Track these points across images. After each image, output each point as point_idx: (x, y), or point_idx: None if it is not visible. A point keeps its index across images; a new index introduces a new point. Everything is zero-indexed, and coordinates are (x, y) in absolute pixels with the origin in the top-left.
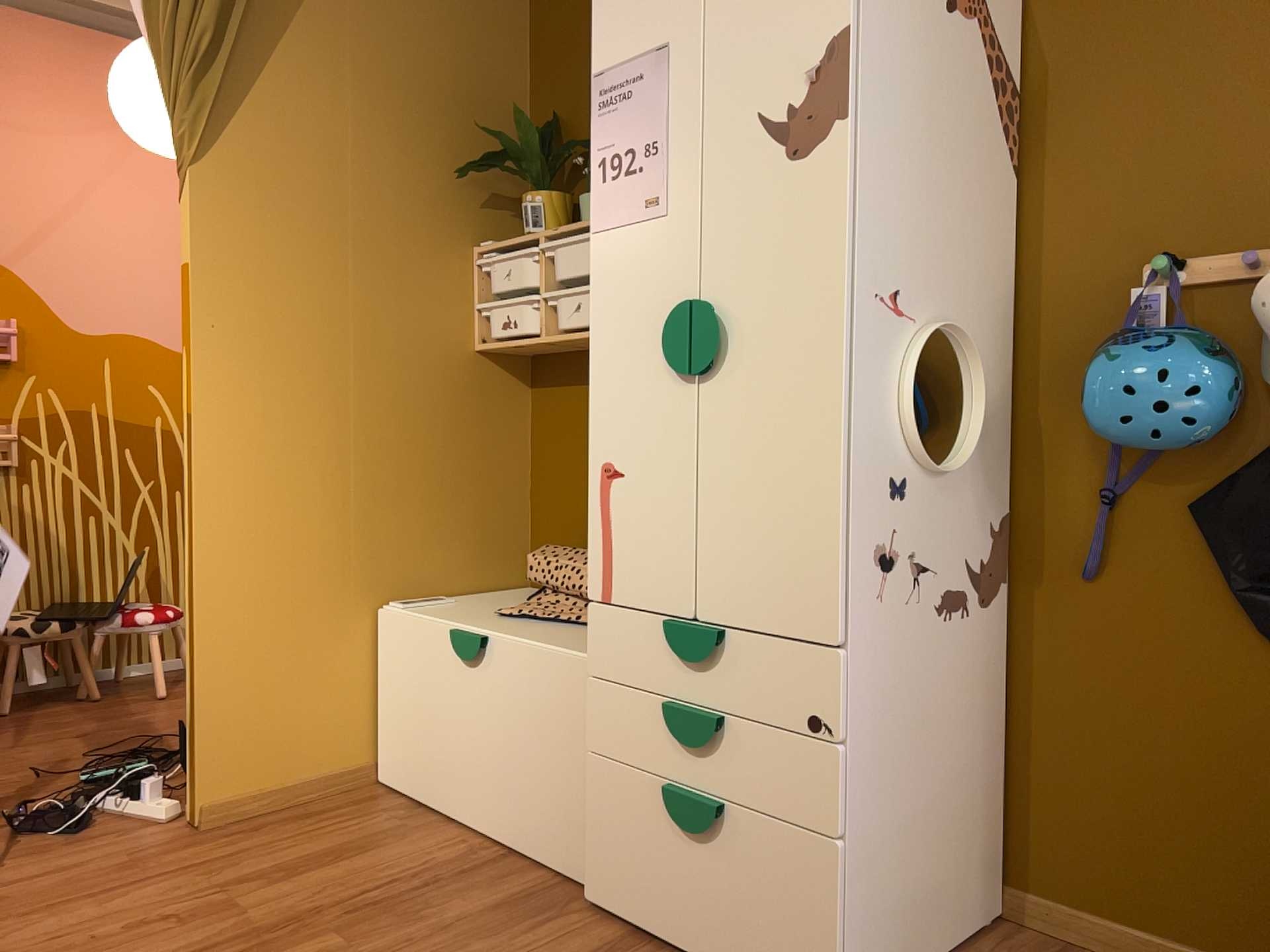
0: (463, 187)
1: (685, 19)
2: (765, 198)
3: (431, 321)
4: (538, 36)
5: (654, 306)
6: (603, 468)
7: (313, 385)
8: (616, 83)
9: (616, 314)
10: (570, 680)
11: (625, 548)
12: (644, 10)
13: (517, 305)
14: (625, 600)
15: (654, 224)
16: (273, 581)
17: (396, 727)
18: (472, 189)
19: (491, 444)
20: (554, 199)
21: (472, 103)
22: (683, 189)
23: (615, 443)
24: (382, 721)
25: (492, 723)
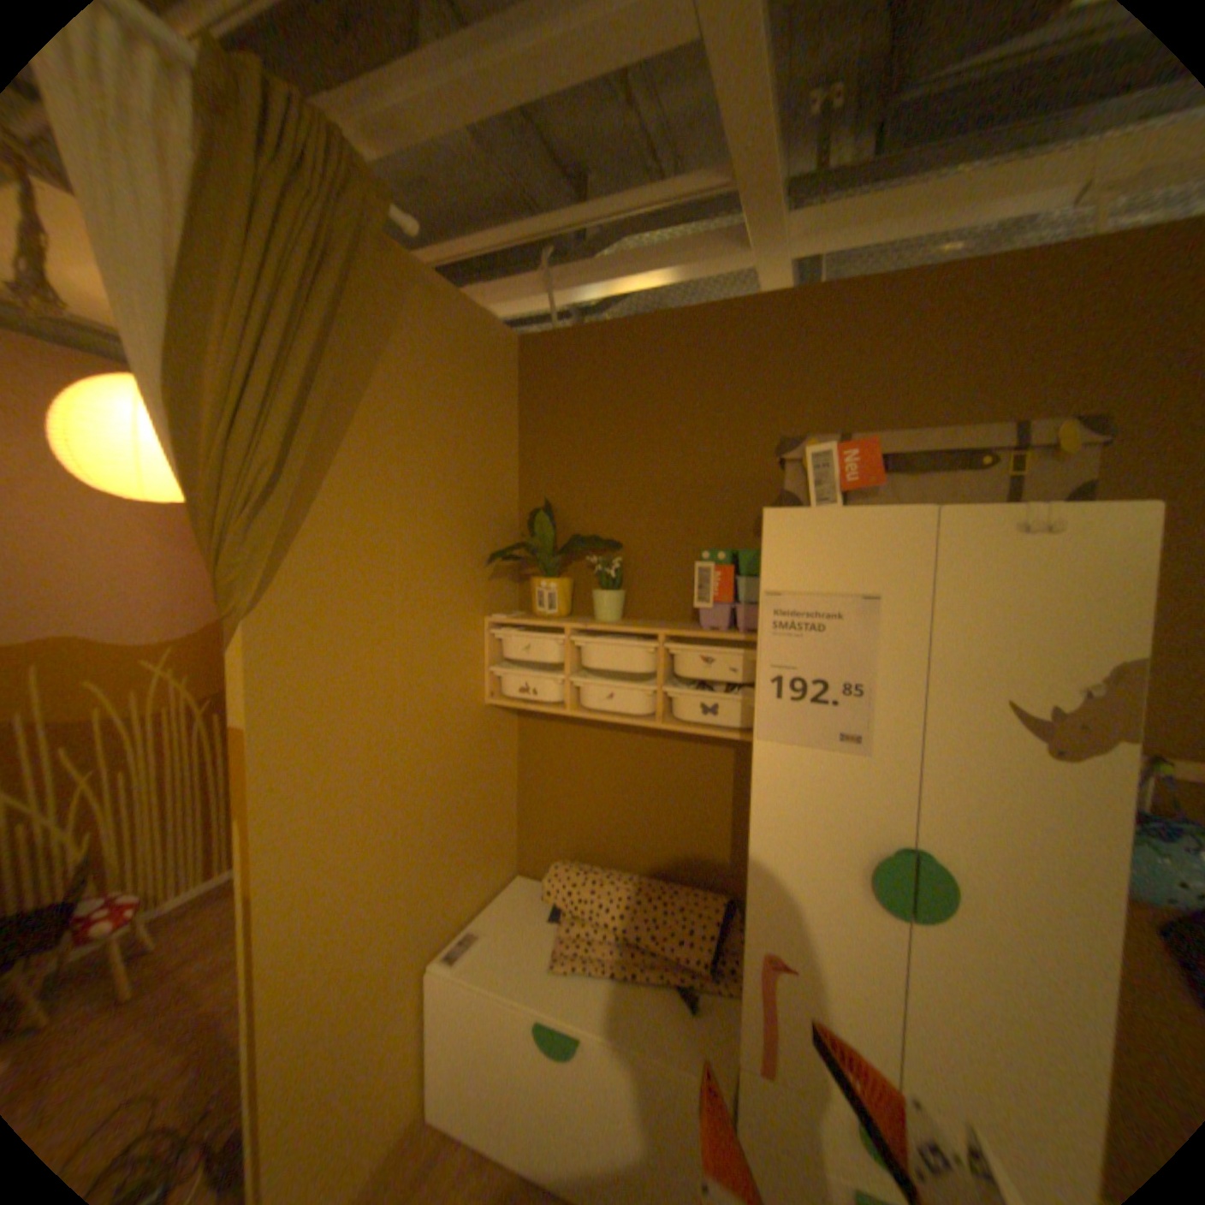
0: (477, 566)
1: (908, 578)
2: (1017, 784)
3: (457, 693)
4: (527, 427)
5: (849, 836)
6: (769, 960)
7: (368, 801)
8: (802, 609)
9: (792, 826)
10: (696, 1107)
11: (799, 1040)
12: (845, 550)
13: (536, 677)
14: (797, 1085)
15: (853, 760)
16: (338, 1015)
17: (453, 1083)
18: (483, 566)
19: (496, 775)
20: (565, 585)
21: (483, 490)
22: (898, 740)
23: (787, 943)
24: (433, 1073)
25: (587, 1115)
